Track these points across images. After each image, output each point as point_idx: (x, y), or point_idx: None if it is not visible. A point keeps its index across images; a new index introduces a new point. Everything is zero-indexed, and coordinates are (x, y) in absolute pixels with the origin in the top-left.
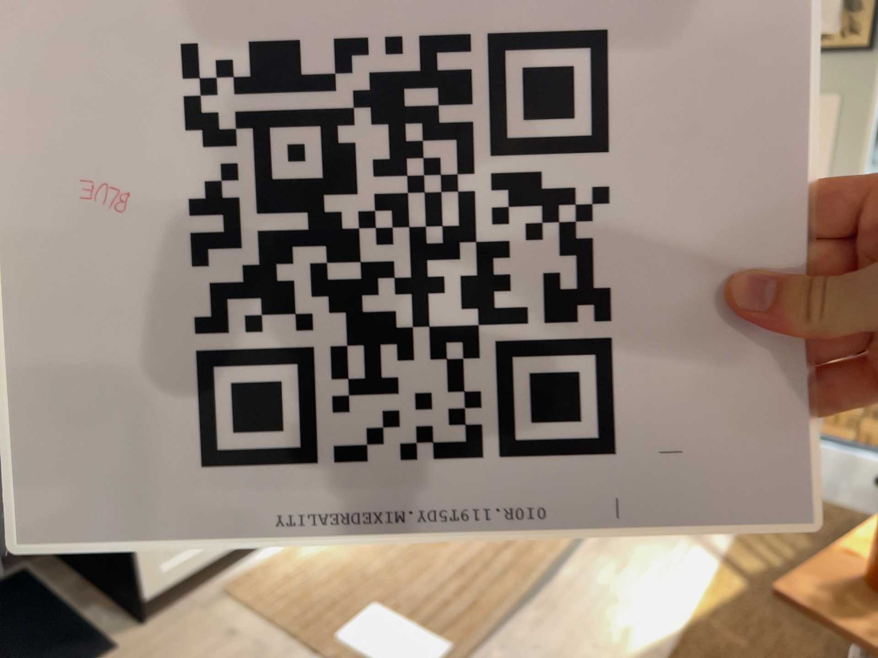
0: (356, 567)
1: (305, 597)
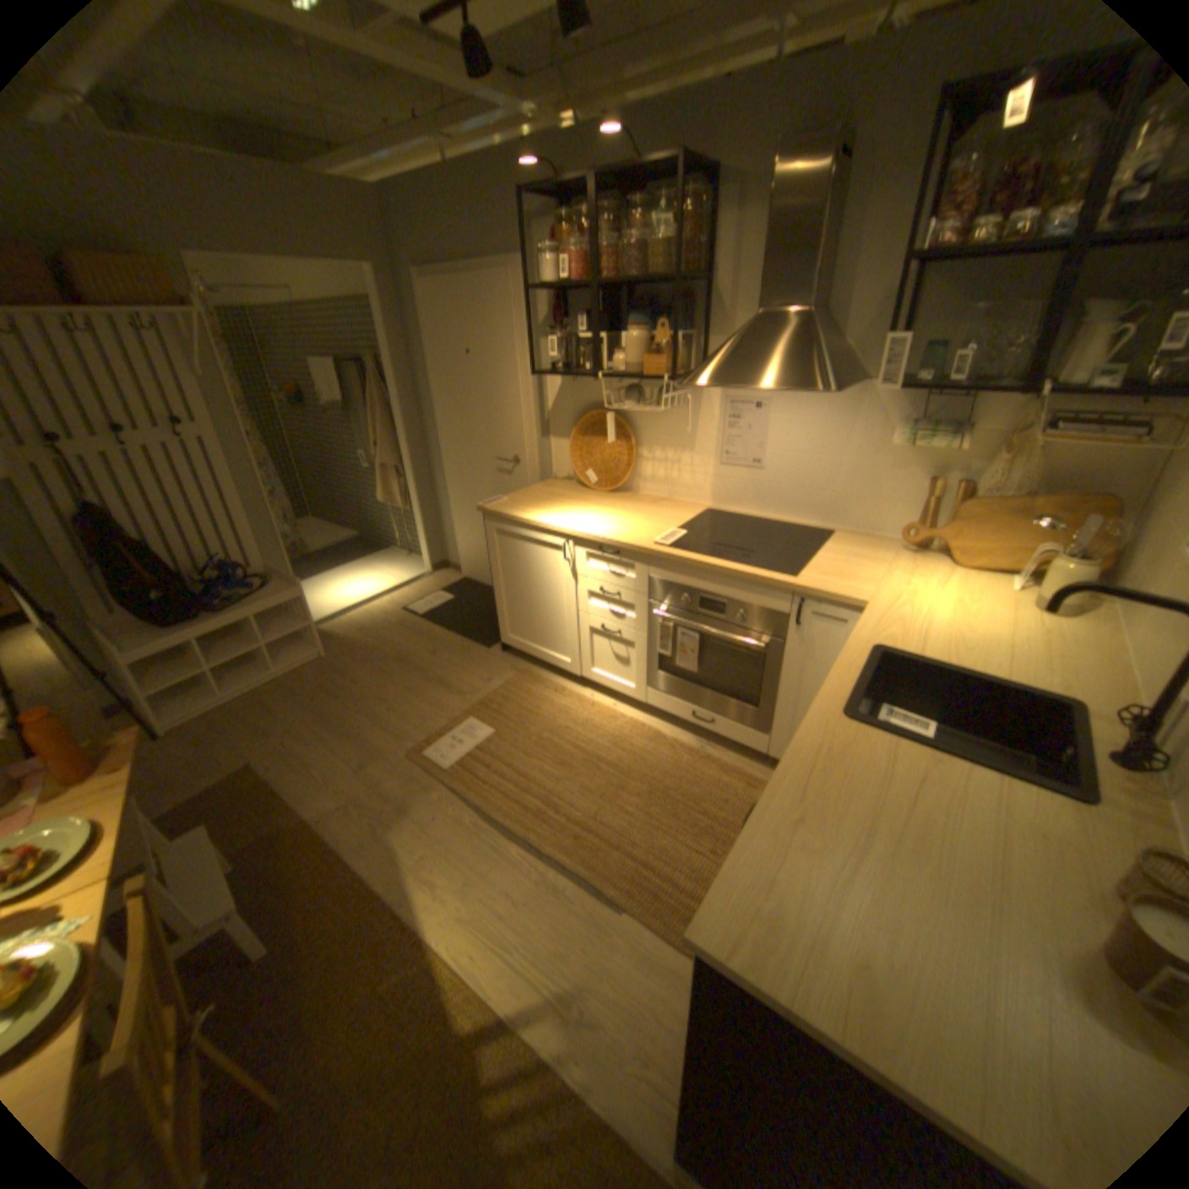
0: (535, 718)
1: (510, 700)
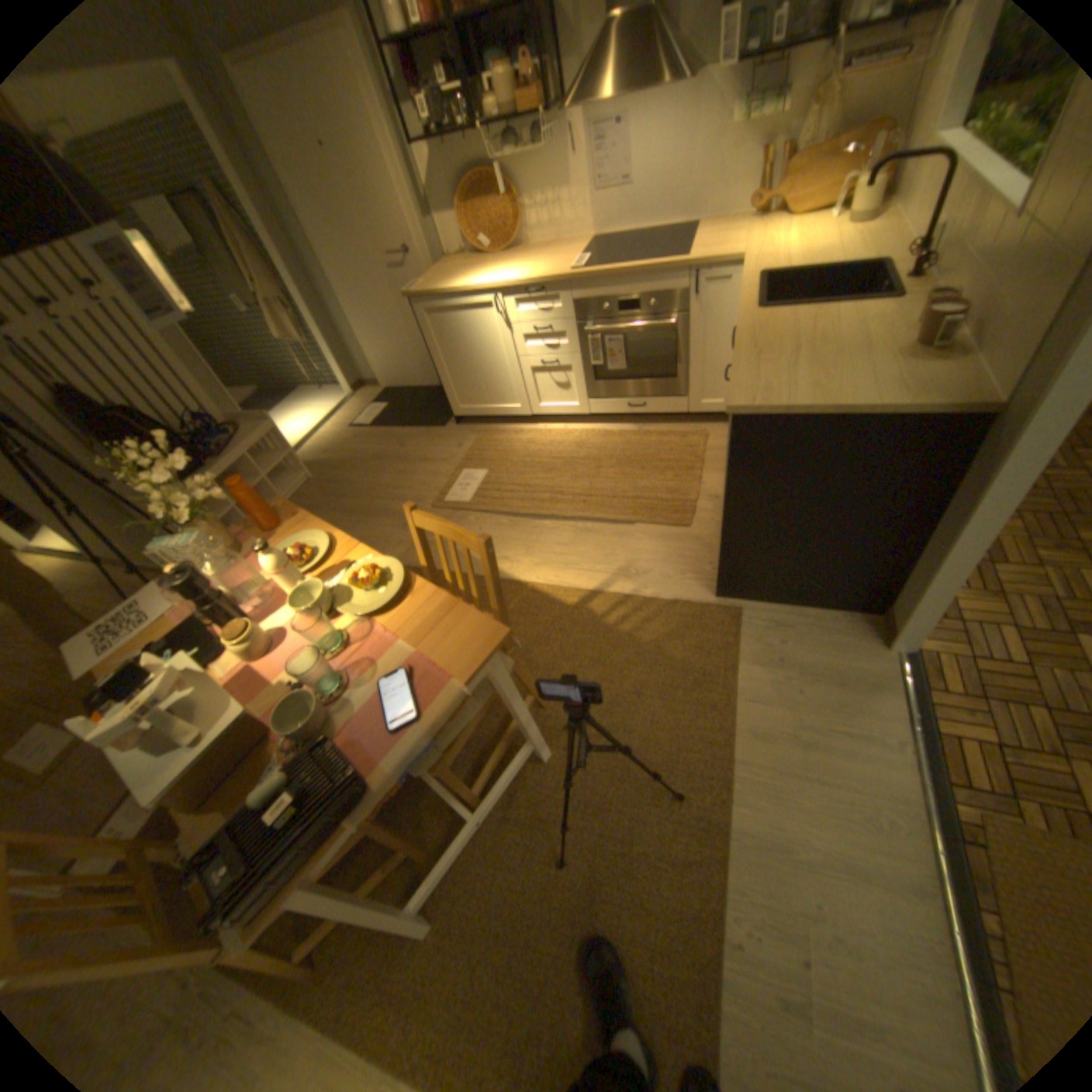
0: (512, 453)
1: (485, 450)
